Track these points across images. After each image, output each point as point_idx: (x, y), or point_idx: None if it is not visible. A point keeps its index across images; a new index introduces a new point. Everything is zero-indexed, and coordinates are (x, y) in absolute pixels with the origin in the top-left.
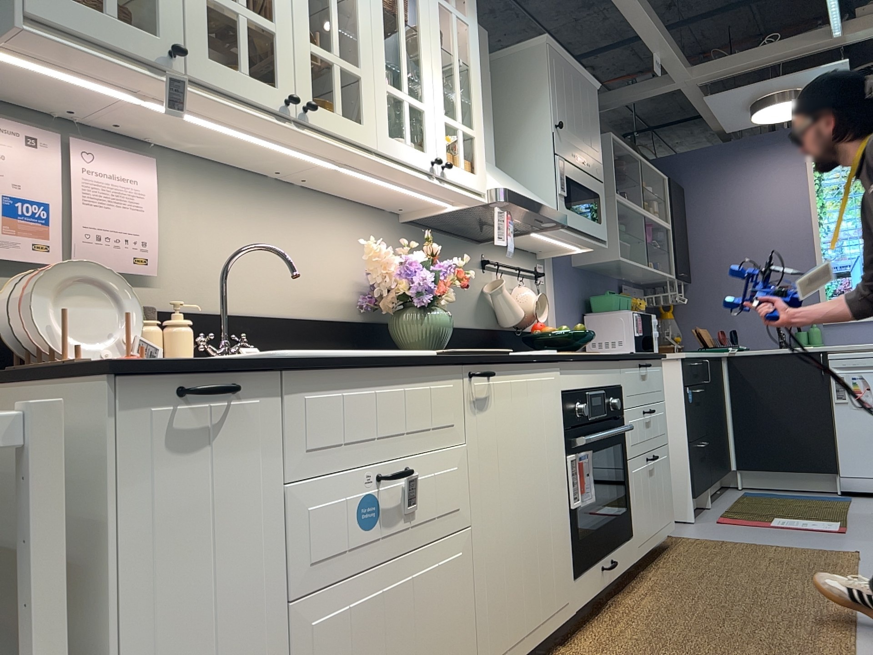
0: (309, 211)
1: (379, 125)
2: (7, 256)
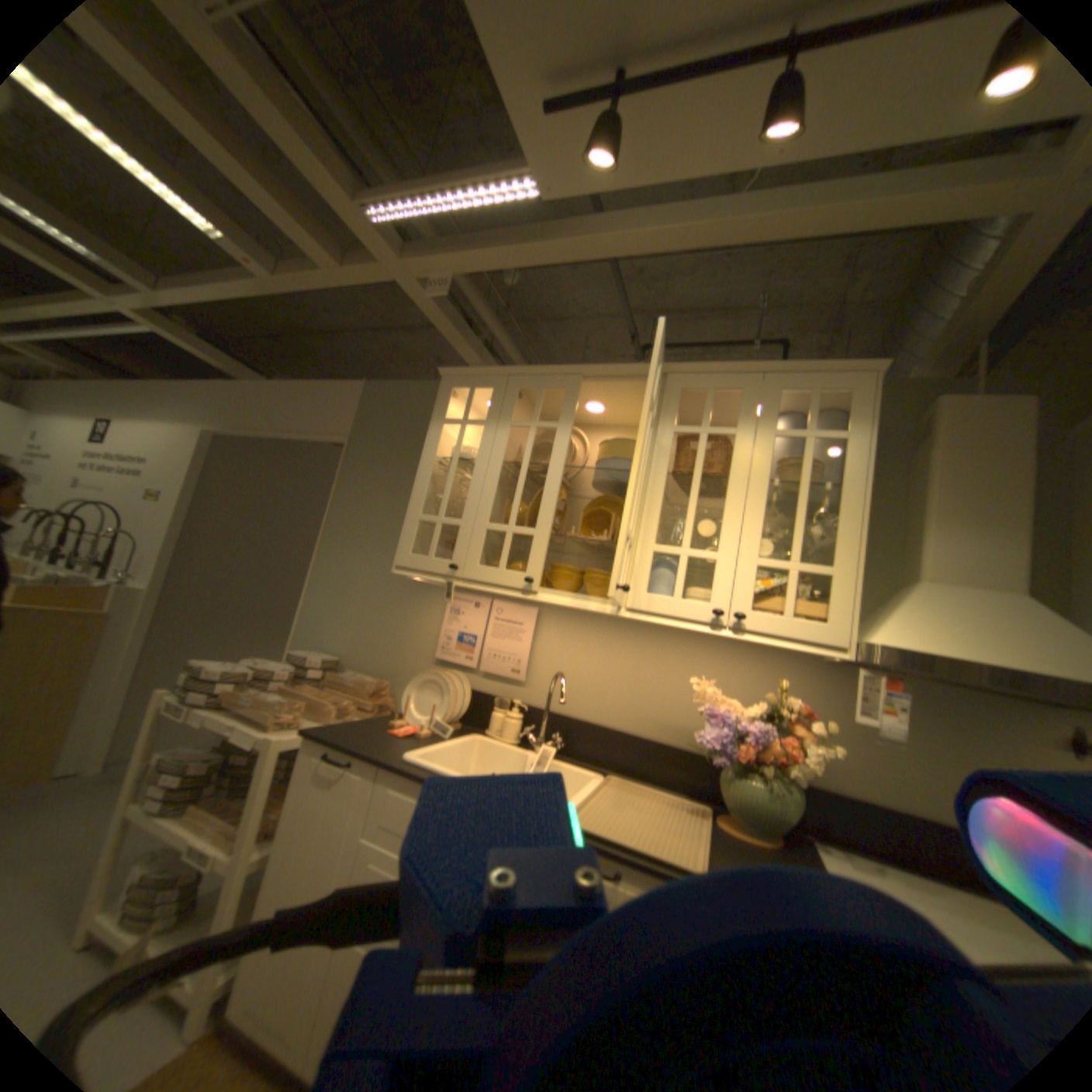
0: (674, 645)
1: (634, 585)
2: (456, 661)
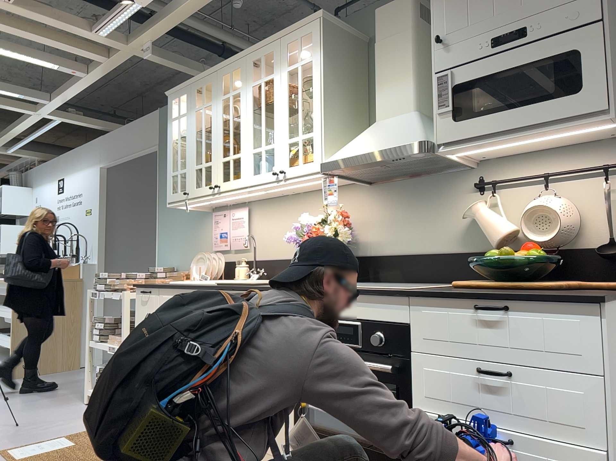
0: (306, 202)
1: (247, 173)
2: (221, 248)
